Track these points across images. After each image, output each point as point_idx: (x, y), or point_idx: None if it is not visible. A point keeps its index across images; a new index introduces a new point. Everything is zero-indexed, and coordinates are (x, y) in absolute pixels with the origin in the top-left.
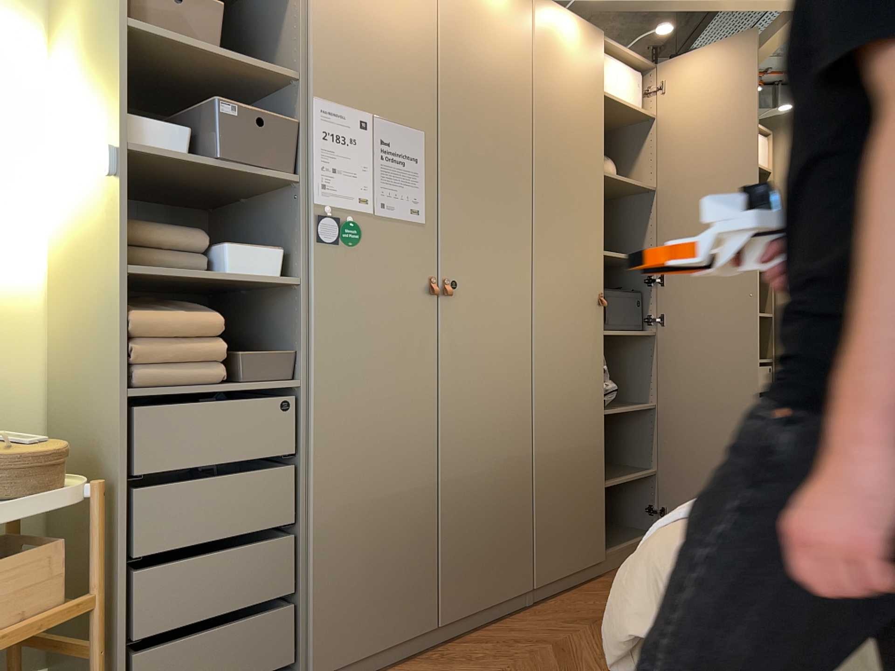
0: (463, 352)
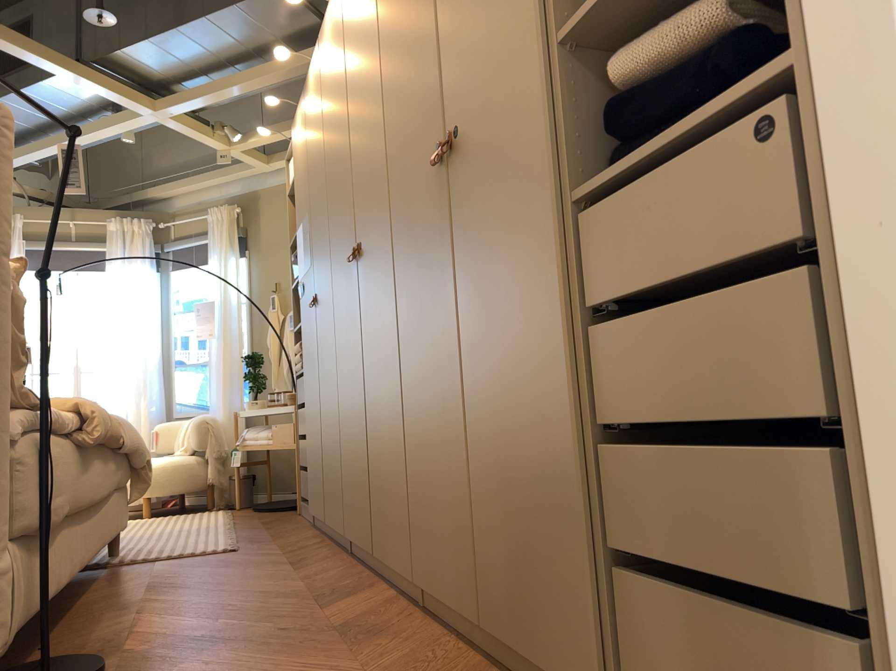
0: (324, 339)
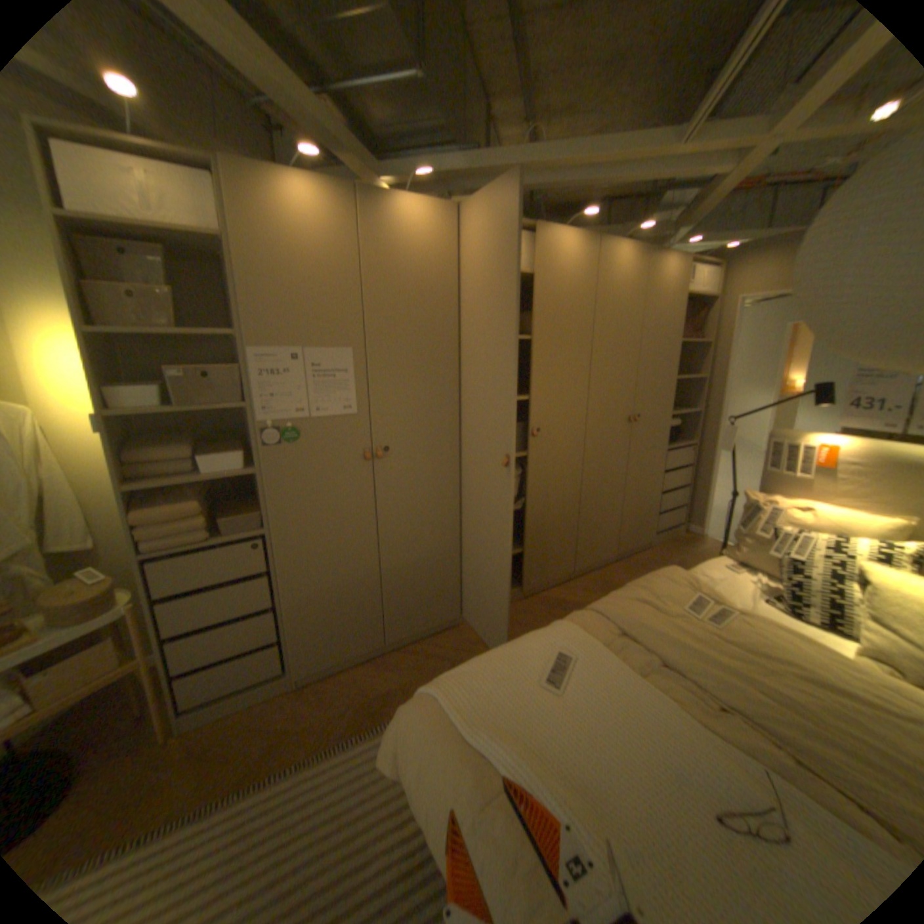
0: (397, 492)
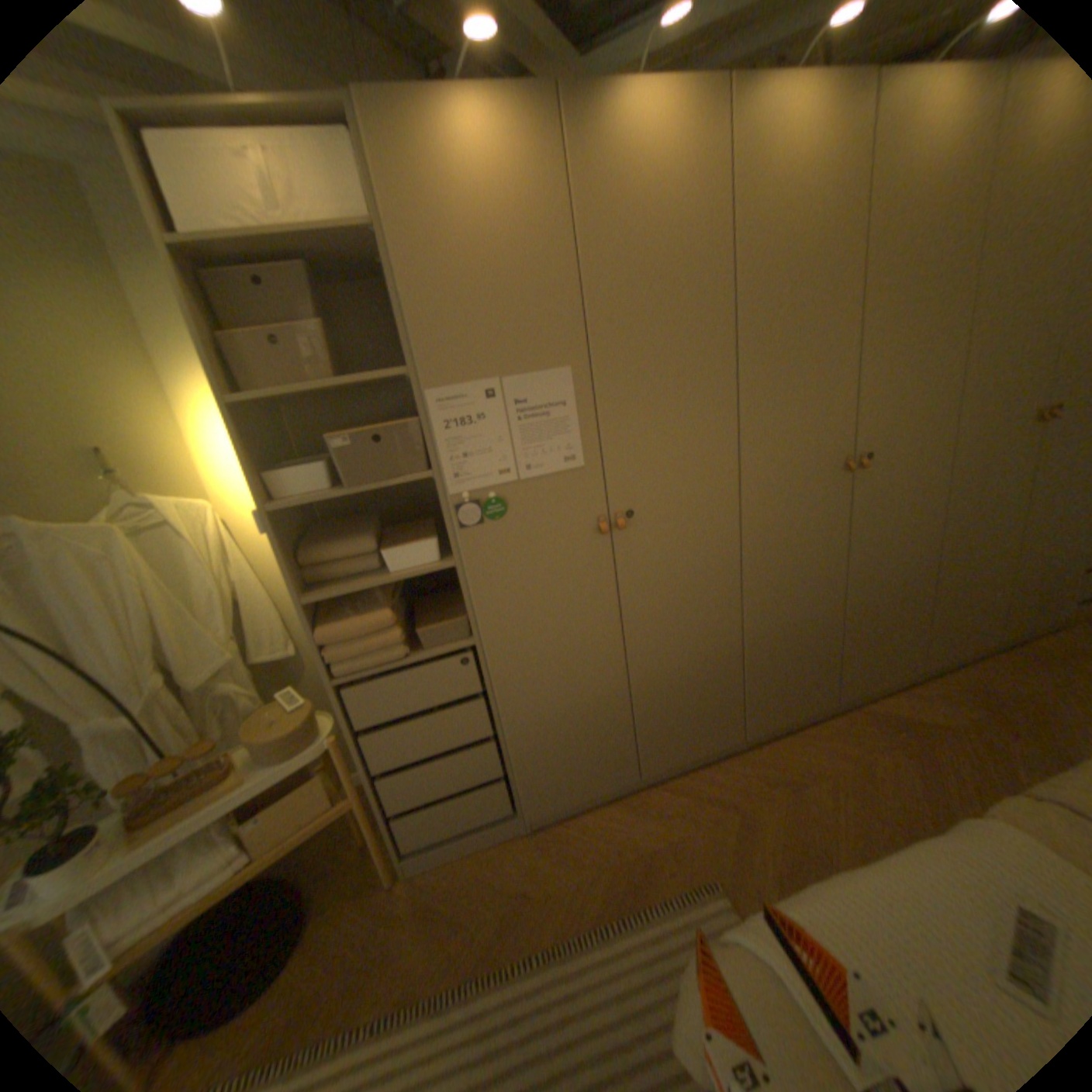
0: (647, 574)
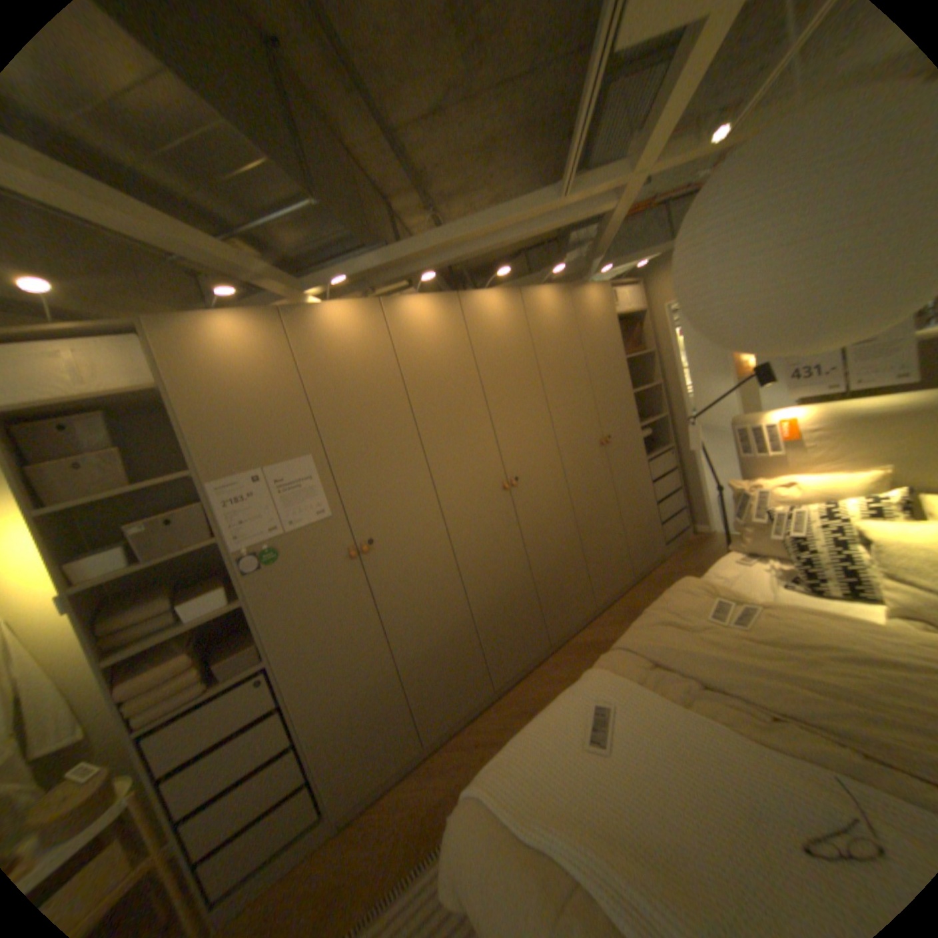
0: (393, 581)
